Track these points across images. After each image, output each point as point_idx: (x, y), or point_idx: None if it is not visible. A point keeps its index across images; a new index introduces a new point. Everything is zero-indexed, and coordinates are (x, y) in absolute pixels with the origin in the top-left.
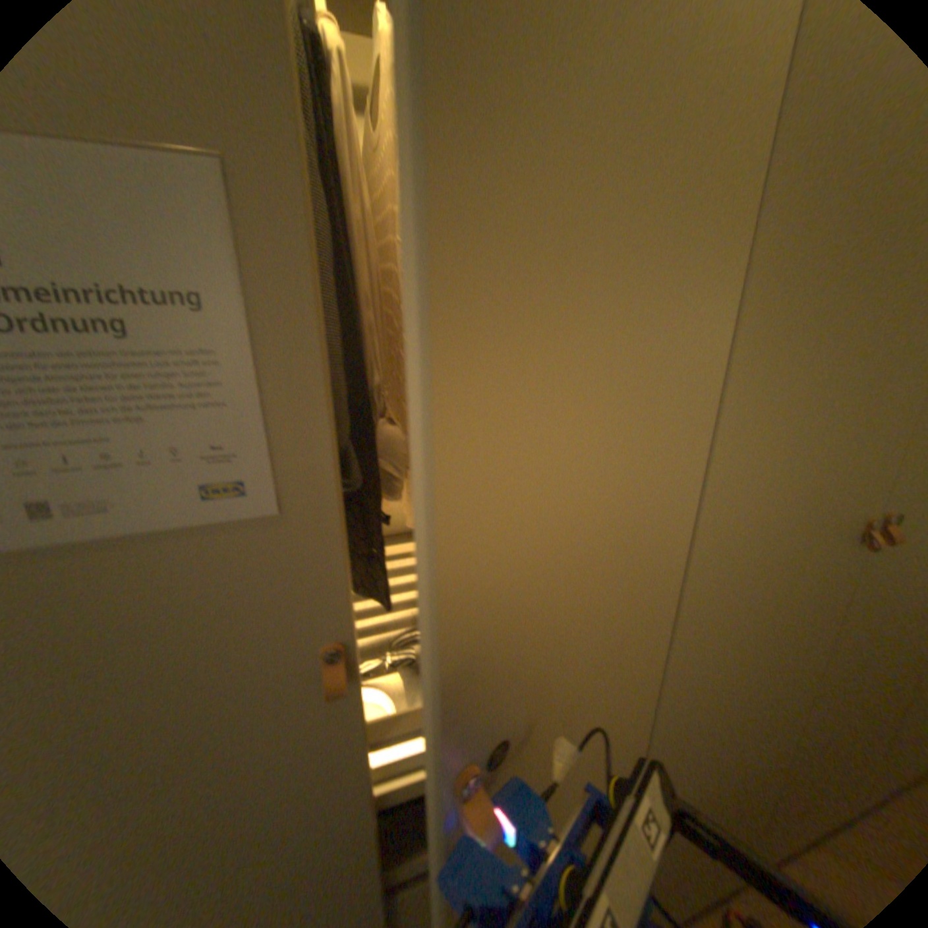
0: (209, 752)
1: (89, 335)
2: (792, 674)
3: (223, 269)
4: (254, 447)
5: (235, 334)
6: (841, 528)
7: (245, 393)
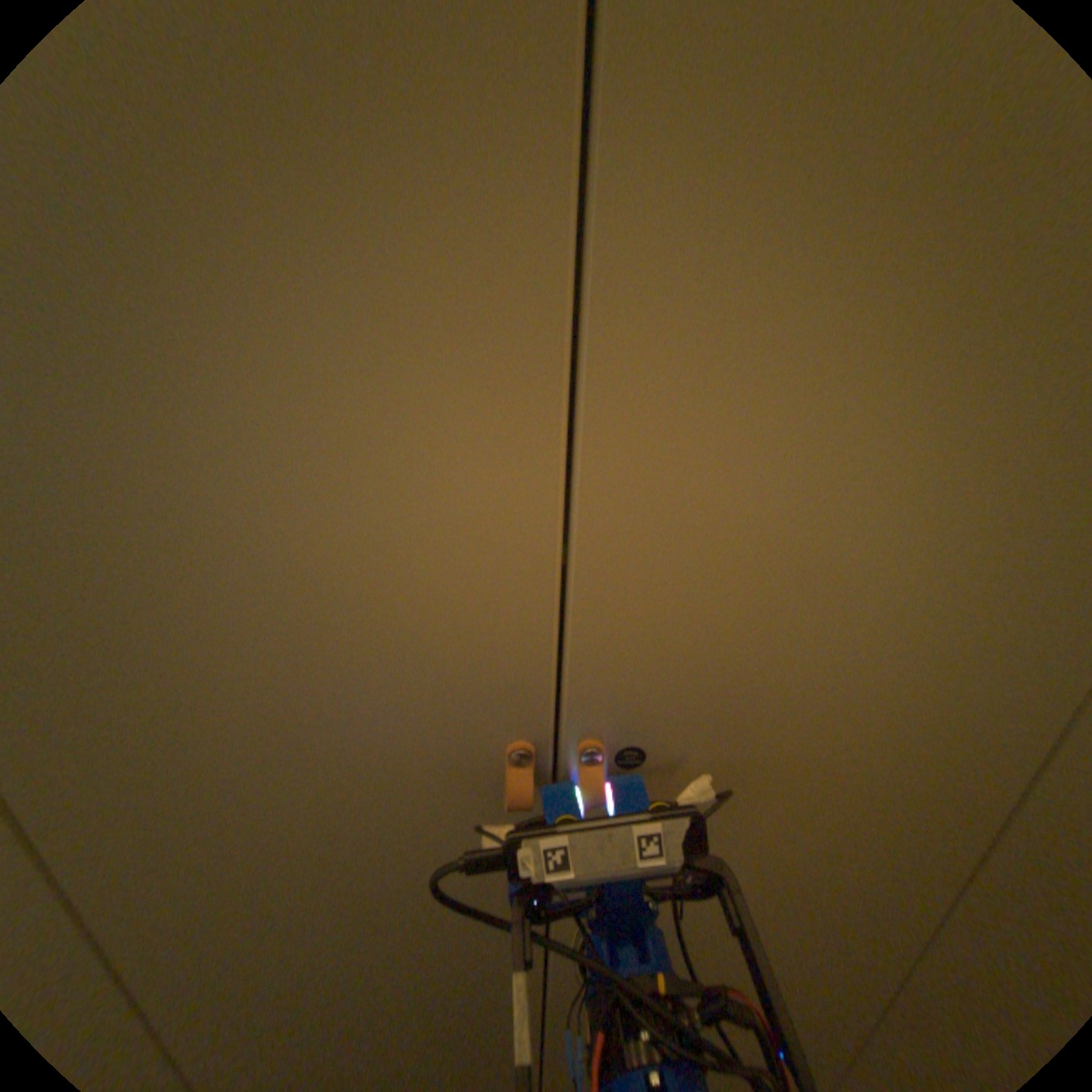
0: None
1: None
2: (444, 969)
3: None
4: None
5: None
6: (419, 755)
7: None
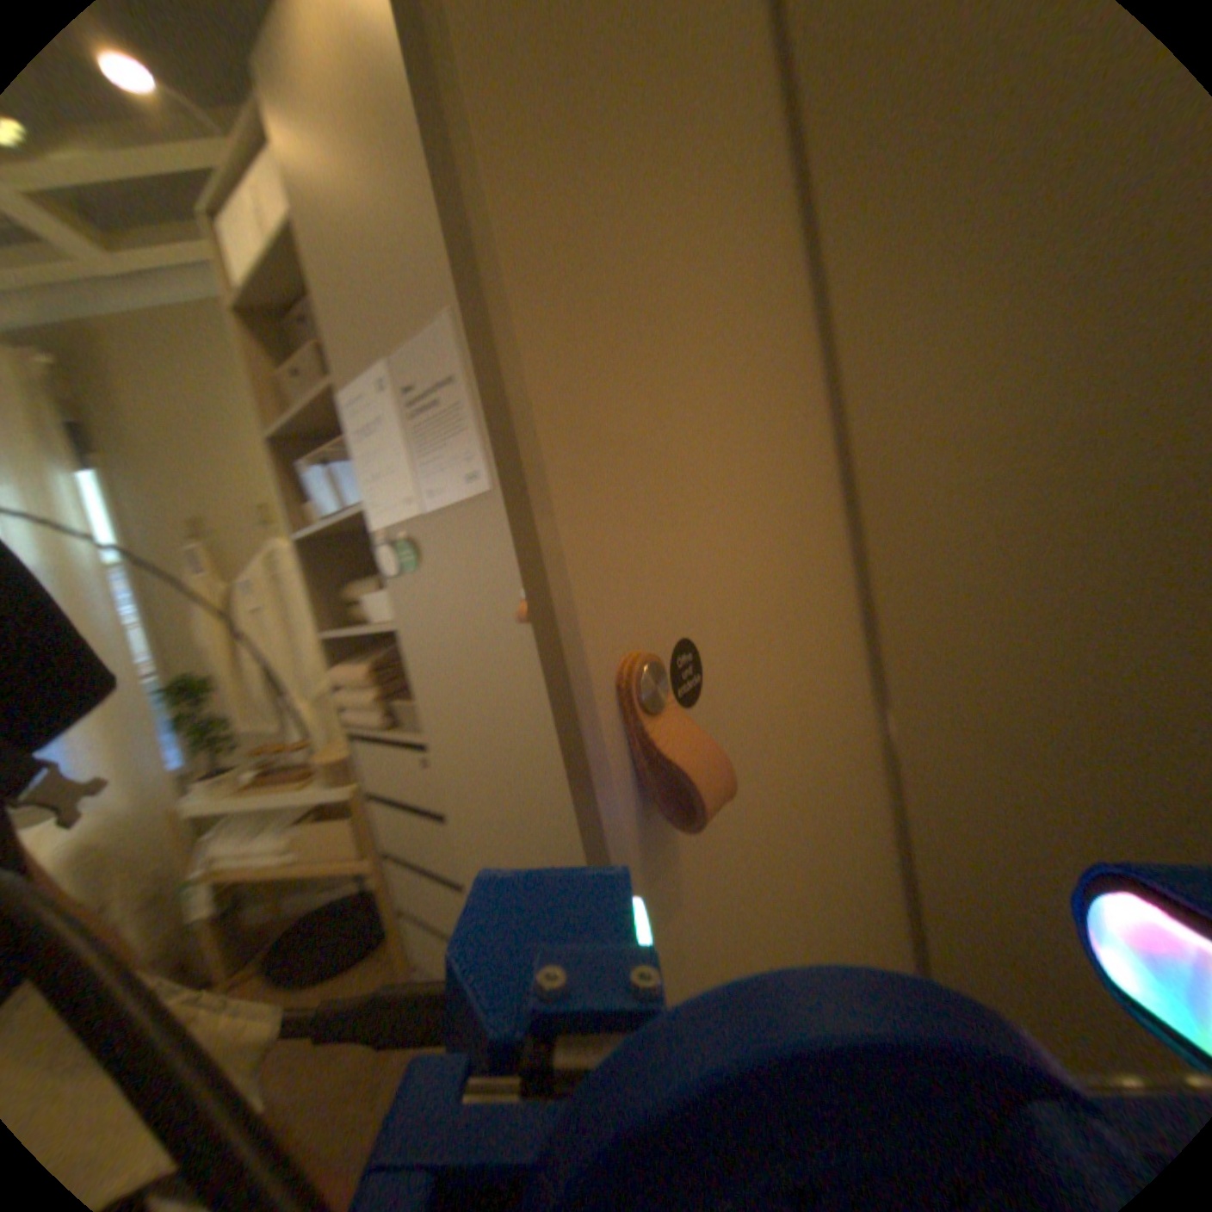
0: (485, 646)
1: (427, 406)
2: None
3: (453, 356)
4: (474, 447)
5: (460, 387)
6: None
7: (467, 417)
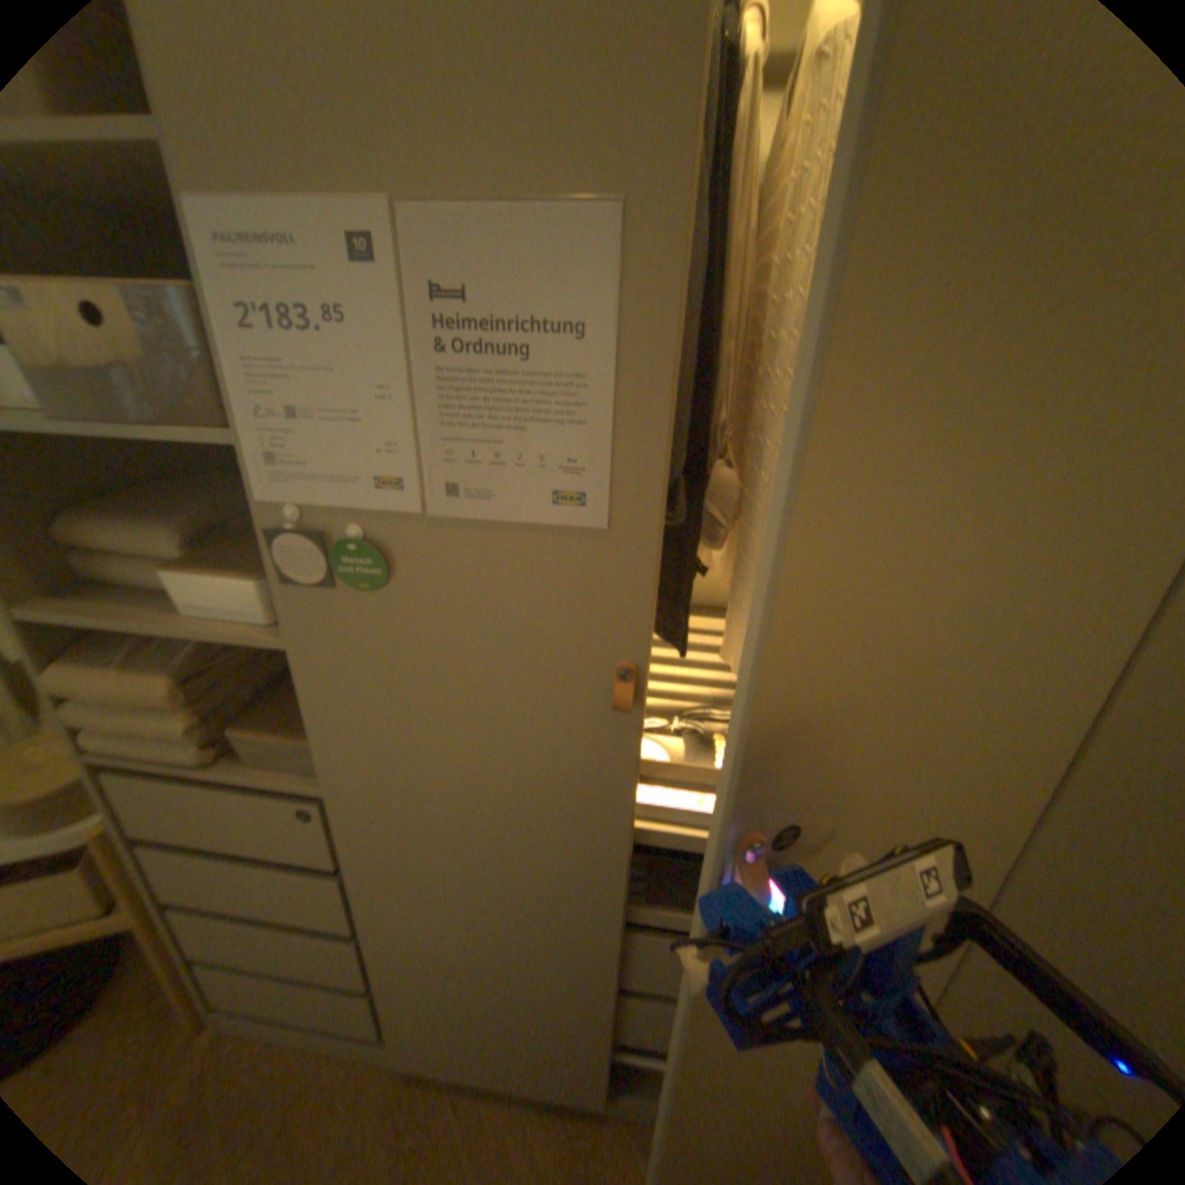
0: (516, 717)
1: (503, 356)
2: None
3: (605, 301)
4: (598, 463)
5: (602, 360)
6: None
7: (600, 413)
